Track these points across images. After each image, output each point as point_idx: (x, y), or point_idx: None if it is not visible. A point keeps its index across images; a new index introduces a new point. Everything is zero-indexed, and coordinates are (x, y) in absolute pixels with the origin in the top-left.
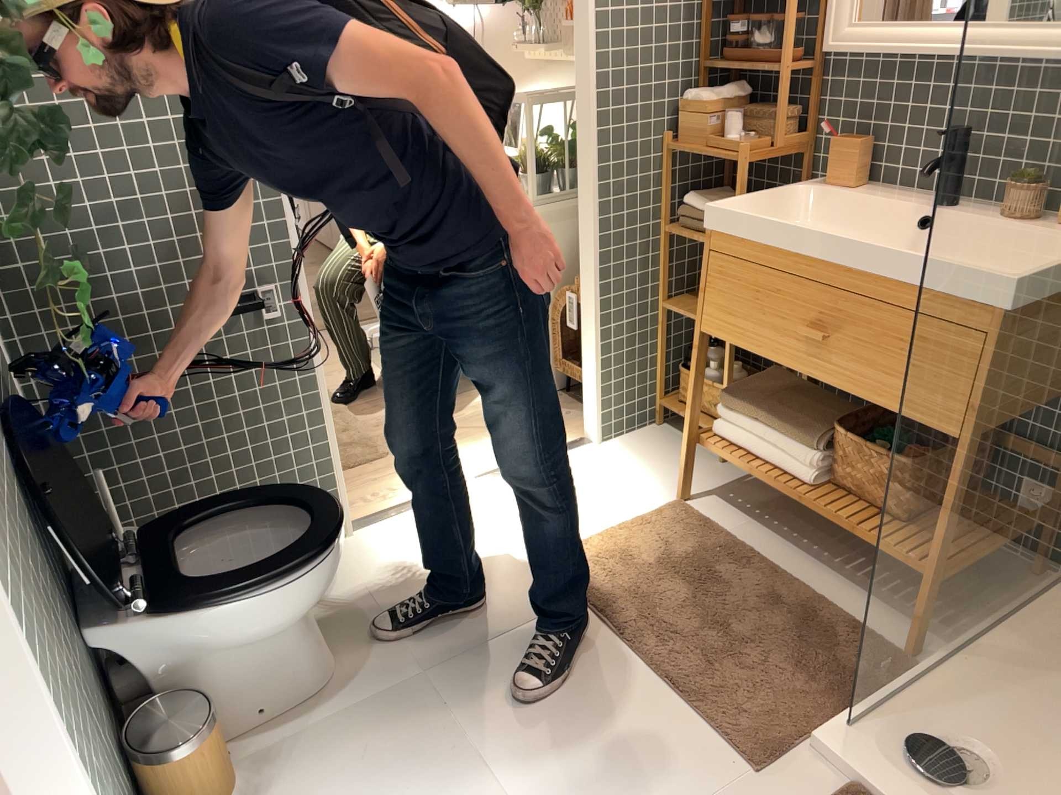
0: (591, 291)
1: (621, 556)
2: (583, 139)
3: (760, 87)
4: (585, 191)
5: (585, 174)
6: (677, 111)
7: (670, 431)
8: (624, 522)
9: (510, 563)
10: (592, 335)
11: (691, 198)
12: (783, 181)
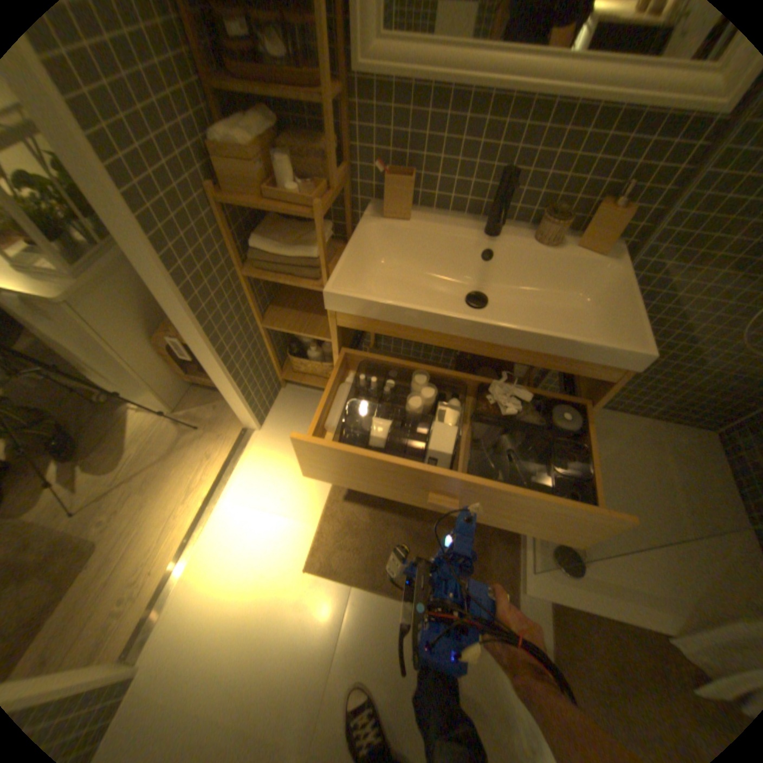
0: (207, 356)
1: (346, 528)
2: (114, 227)
3: (269, 101)
4: (151, 281)
5: (140, 265)
6: (198, 148)
7: (292, 389)
8: (326, 495)
9: (283, 591)
10: (223, 382)
11: (243, 231)
12: (337, 213)
